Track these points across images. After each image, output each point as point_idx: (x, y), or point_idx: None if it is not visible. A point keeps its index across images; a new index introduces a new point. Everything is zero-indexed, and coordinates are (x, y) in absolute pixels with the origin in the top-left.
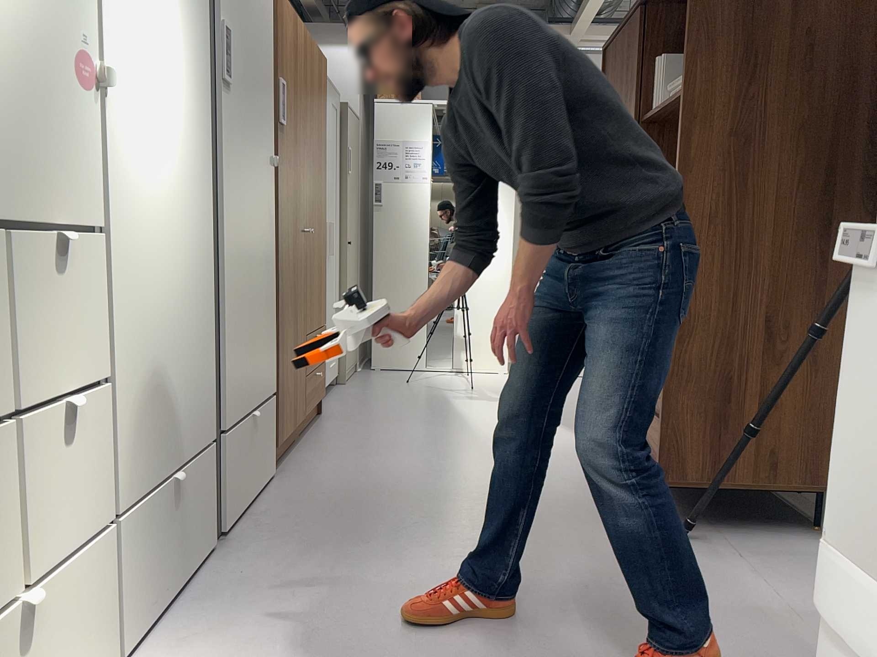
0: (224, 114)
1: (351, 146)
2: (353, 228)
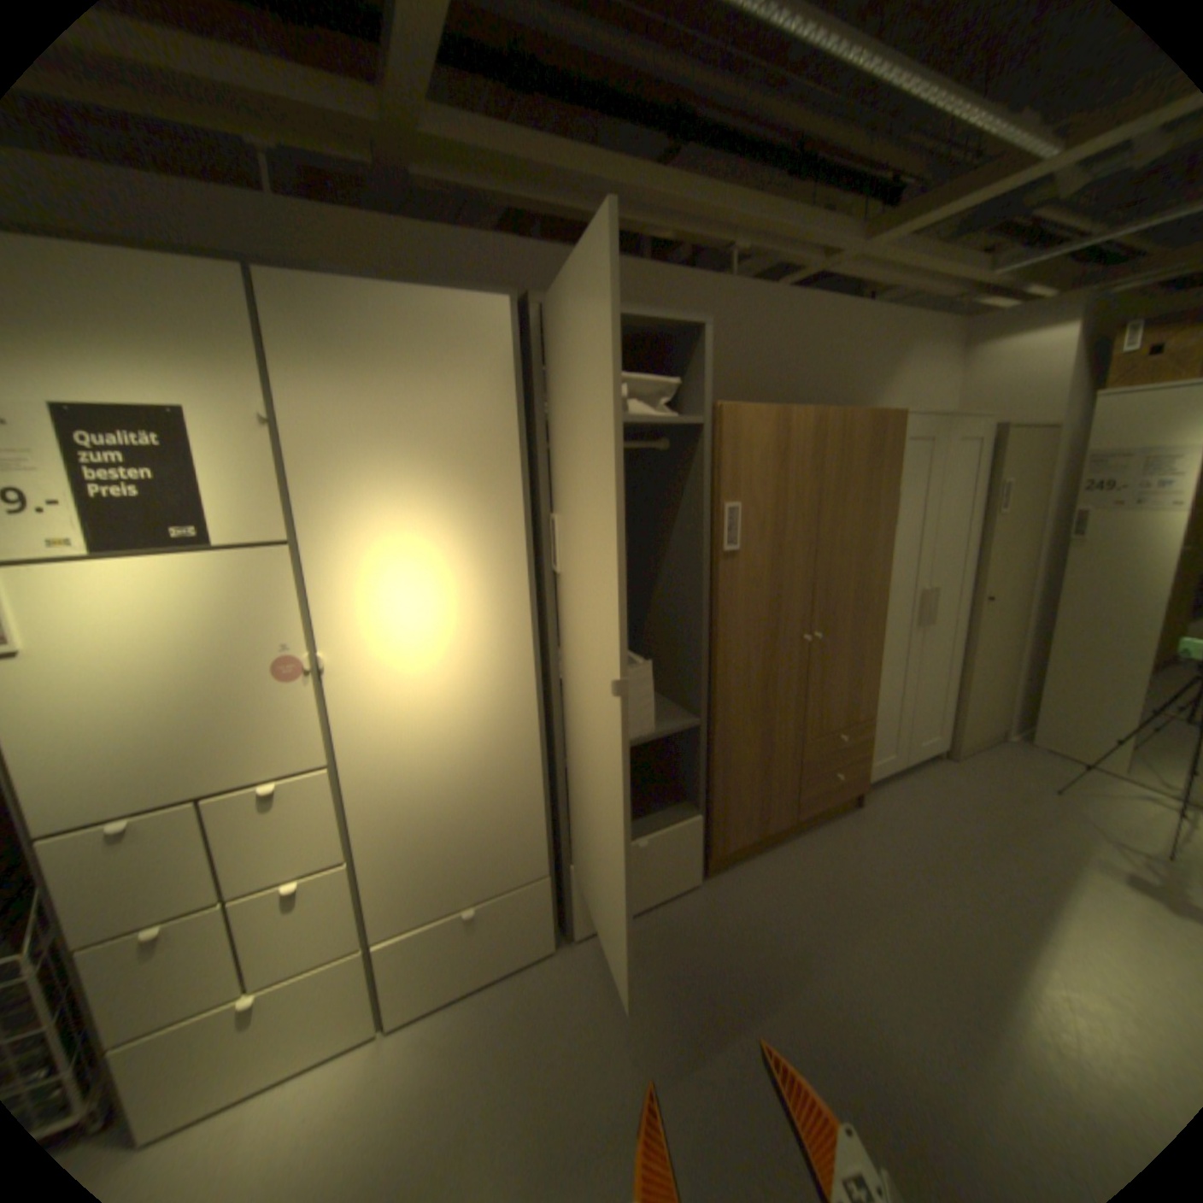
0: (570, 598)
1: (1019, 475)
2: (1011, 578)
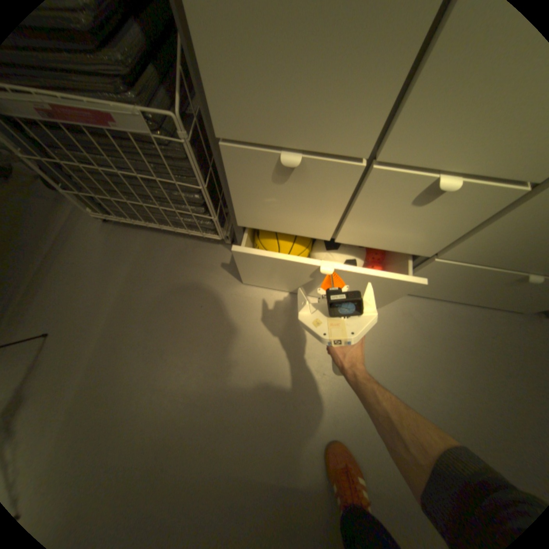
0: None
1: None
2: None
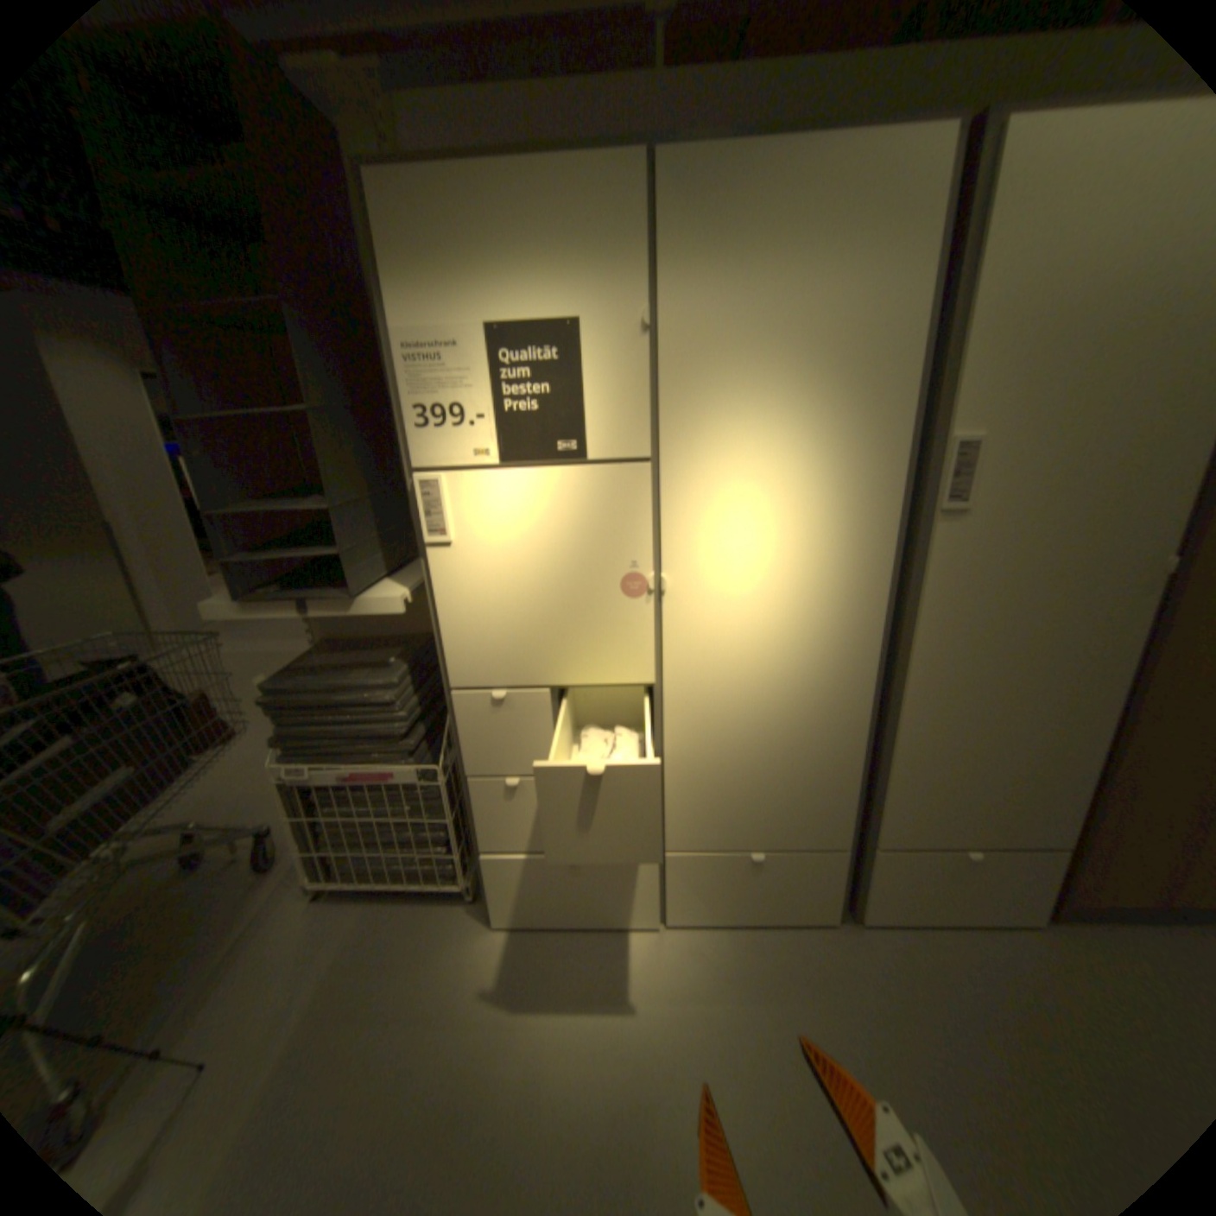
0: (950, 546)
1: None
2: None
